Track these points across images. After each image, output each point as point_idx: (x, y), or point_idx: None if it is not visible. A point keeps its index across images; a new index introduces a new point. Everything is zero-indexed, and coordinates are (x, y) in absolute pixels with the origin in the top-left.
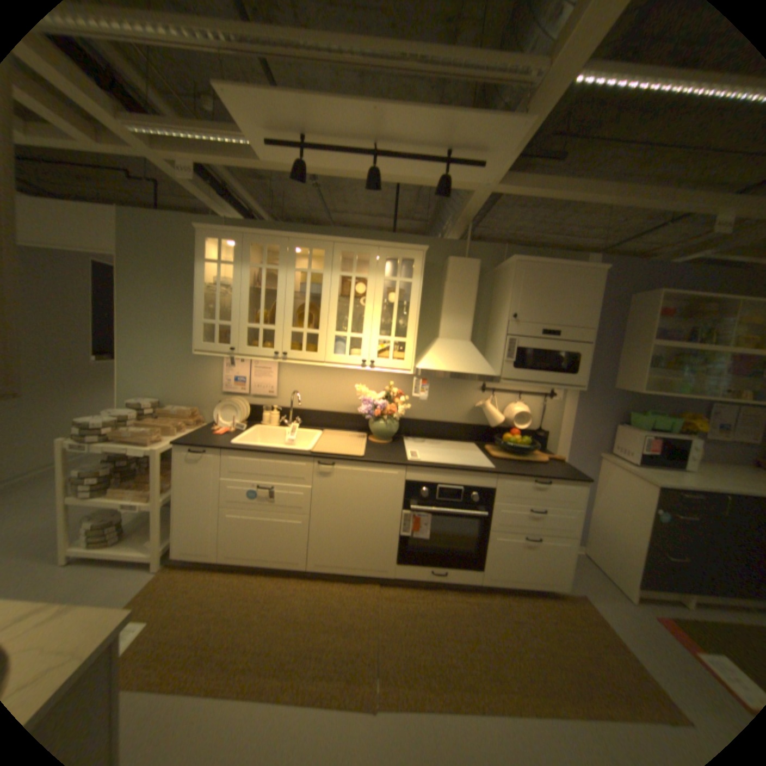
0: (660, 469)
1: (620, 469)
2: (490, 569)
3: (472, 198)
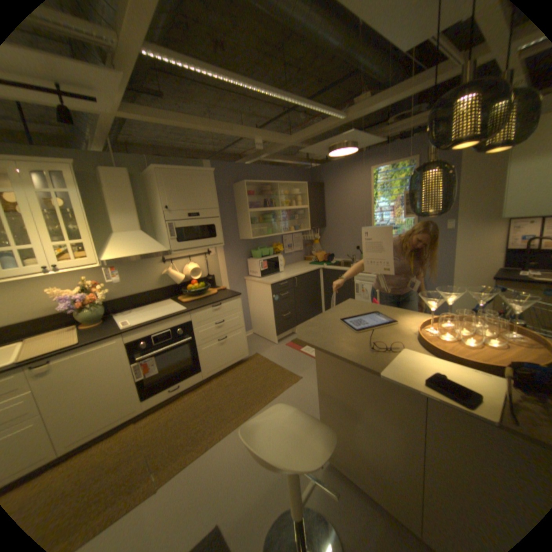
0: (269, 275)
1: (254, 282)
2: (204, 367)
3: (99, 119)
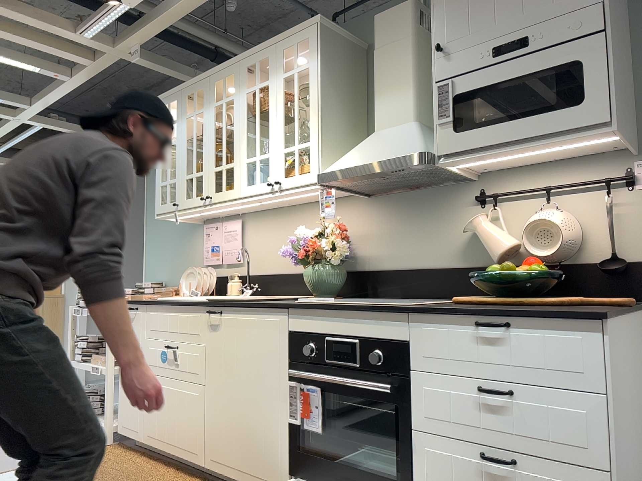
0: None
1: None
2: None
3: None
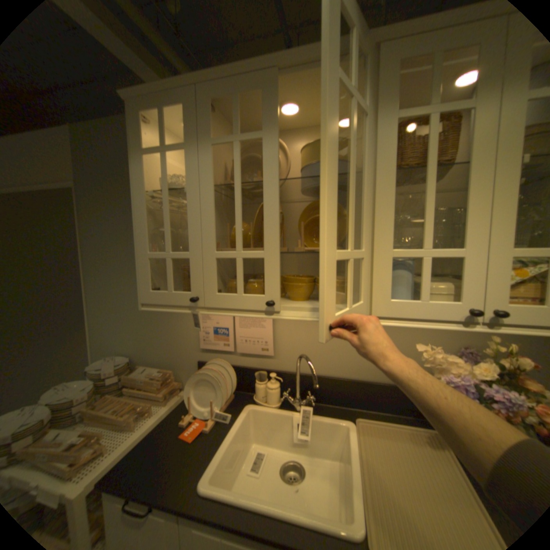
0: None
1: None
2: None
3: None
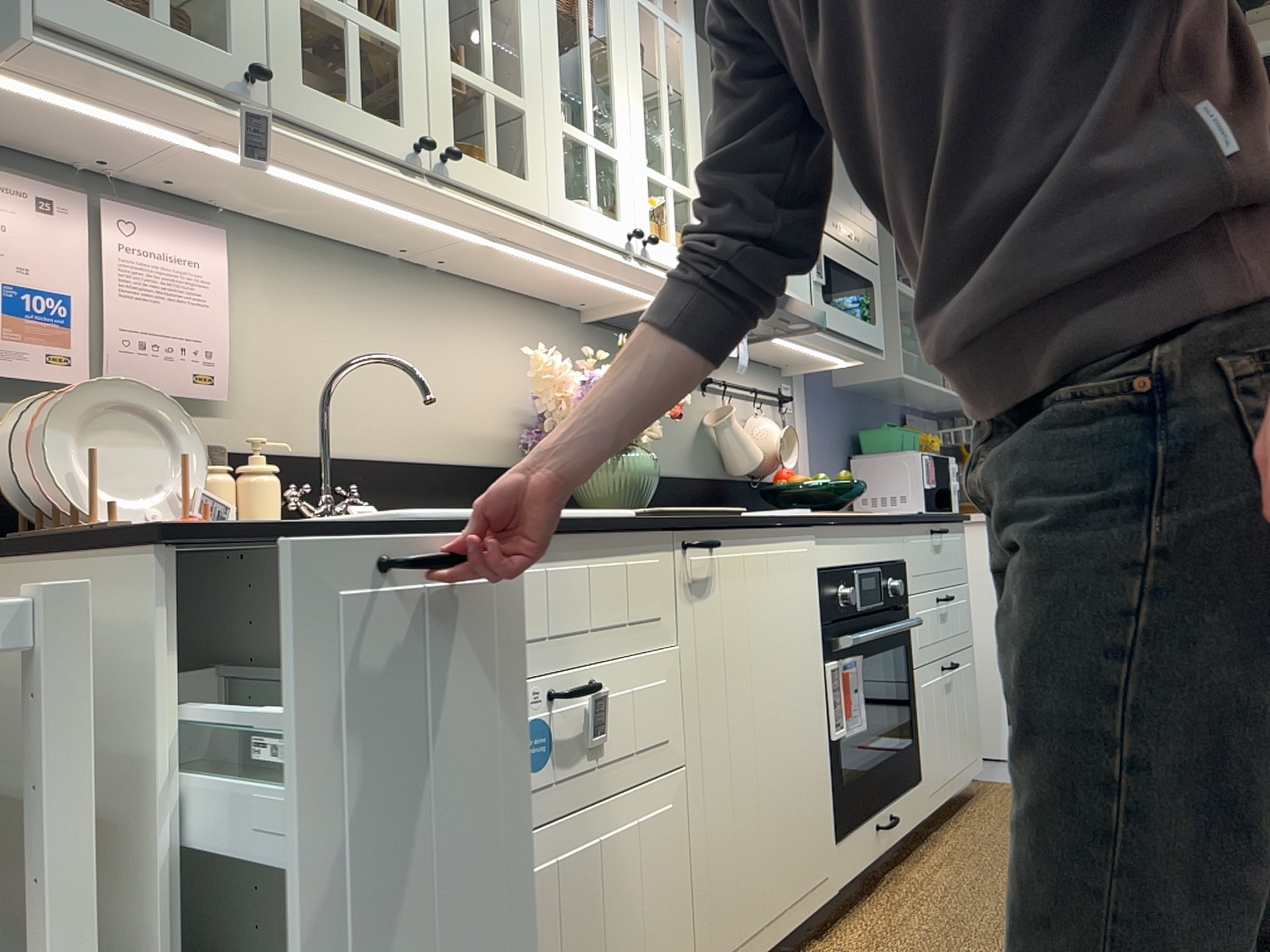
0: None
1: None
2: (926, 767)
3: None
